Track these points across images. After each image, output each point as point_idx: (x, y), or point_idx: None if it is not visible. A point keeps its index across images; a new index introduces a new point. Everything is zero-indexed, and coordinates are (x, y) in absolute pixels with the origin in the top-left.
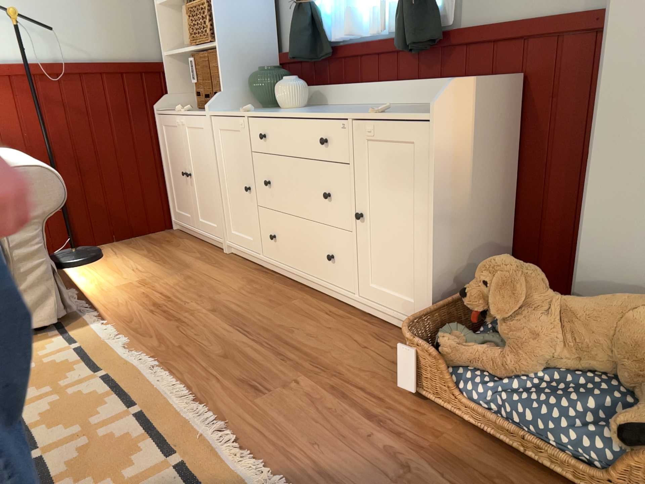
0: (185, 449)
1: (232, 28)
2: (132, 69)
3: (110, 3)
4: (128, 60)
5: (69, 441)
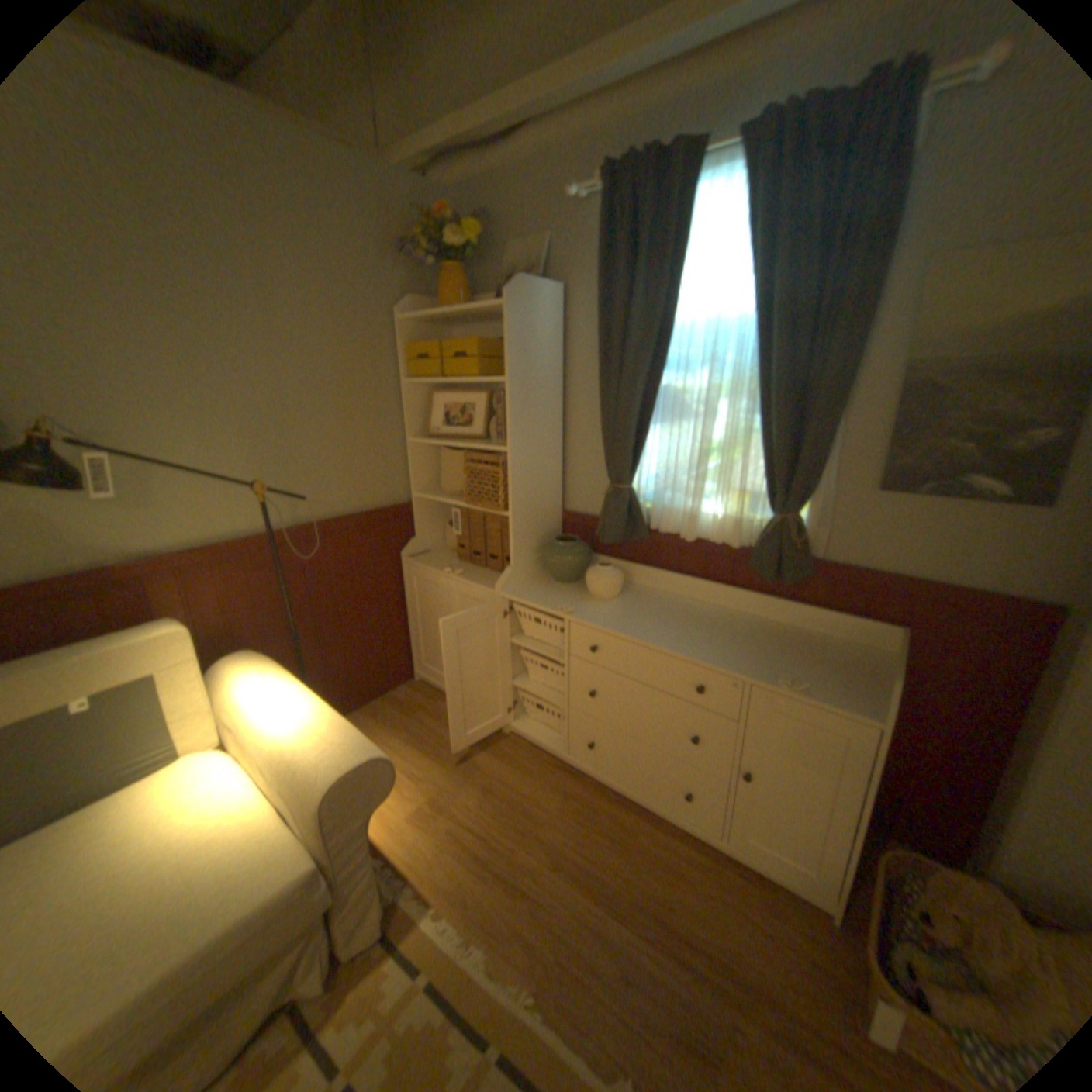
0: None
1: (526, 495)
2: (380, 516)
3: (357, 443)
4: (374, 505)
5: None
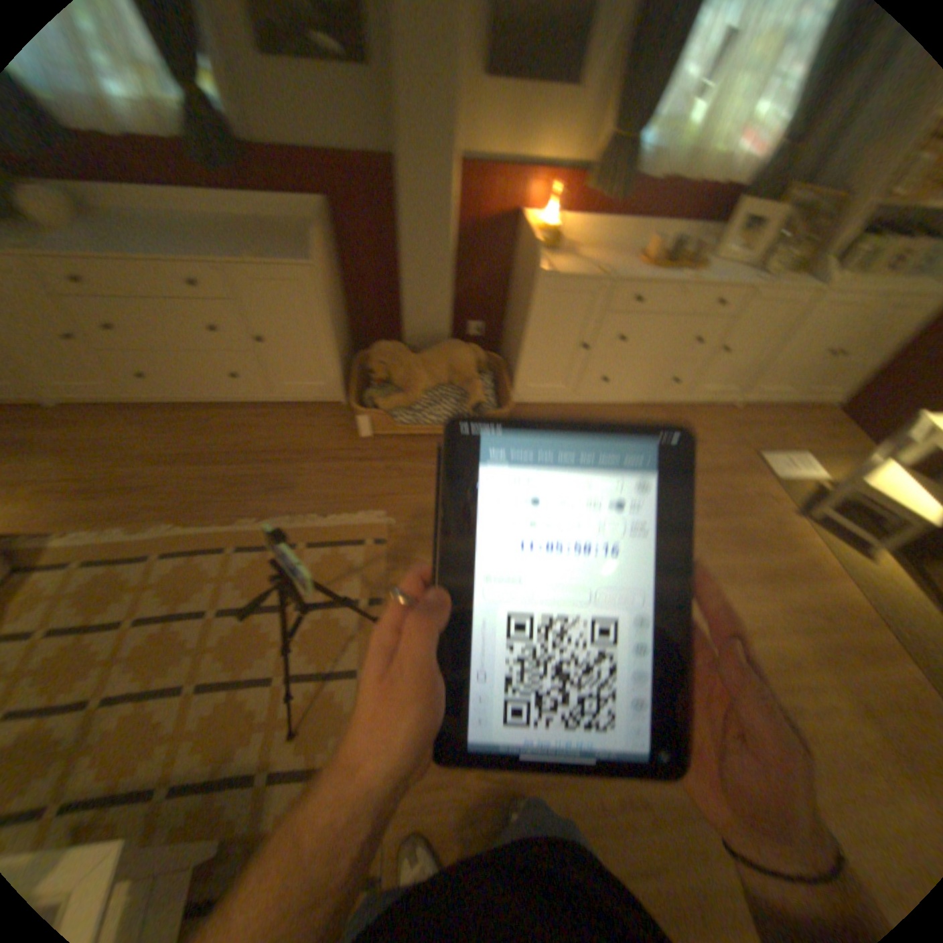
0: (298, 539)
1: None
2: None
3: None
4: None
5: (220, 593)
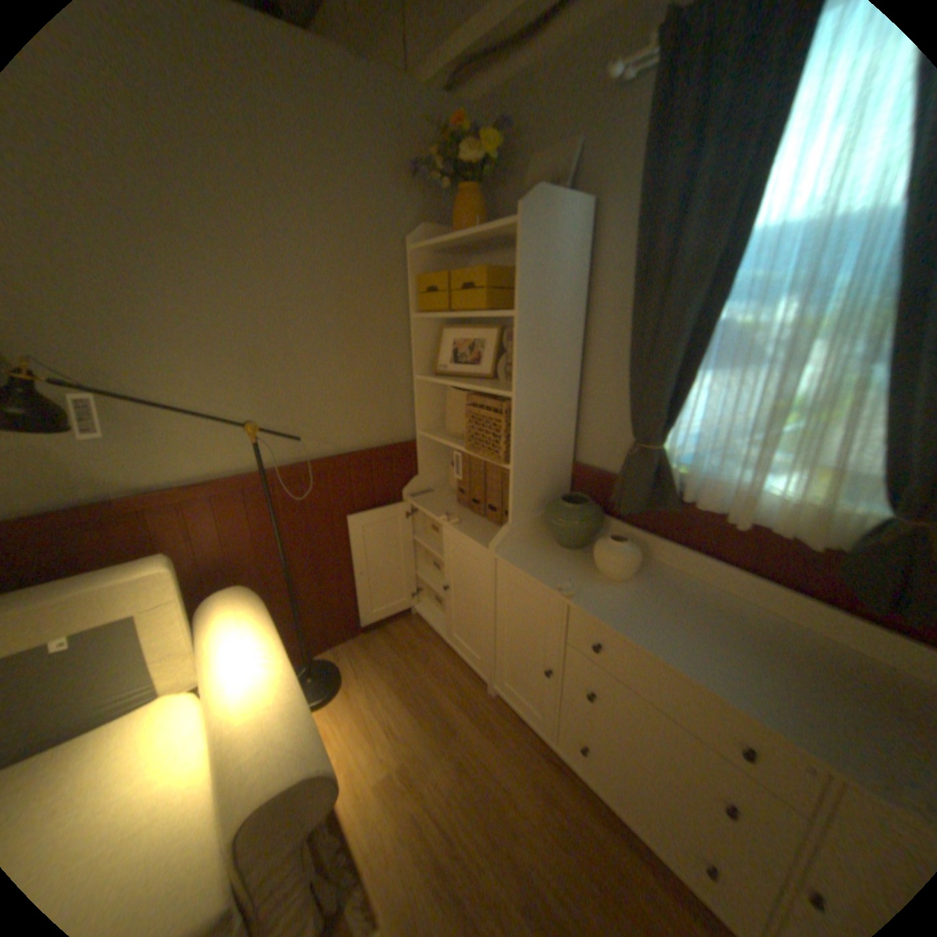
0: None
1: (532, 446)
2: (383, 453)
3: (363, 379)
4: (379, 441)
5: None
